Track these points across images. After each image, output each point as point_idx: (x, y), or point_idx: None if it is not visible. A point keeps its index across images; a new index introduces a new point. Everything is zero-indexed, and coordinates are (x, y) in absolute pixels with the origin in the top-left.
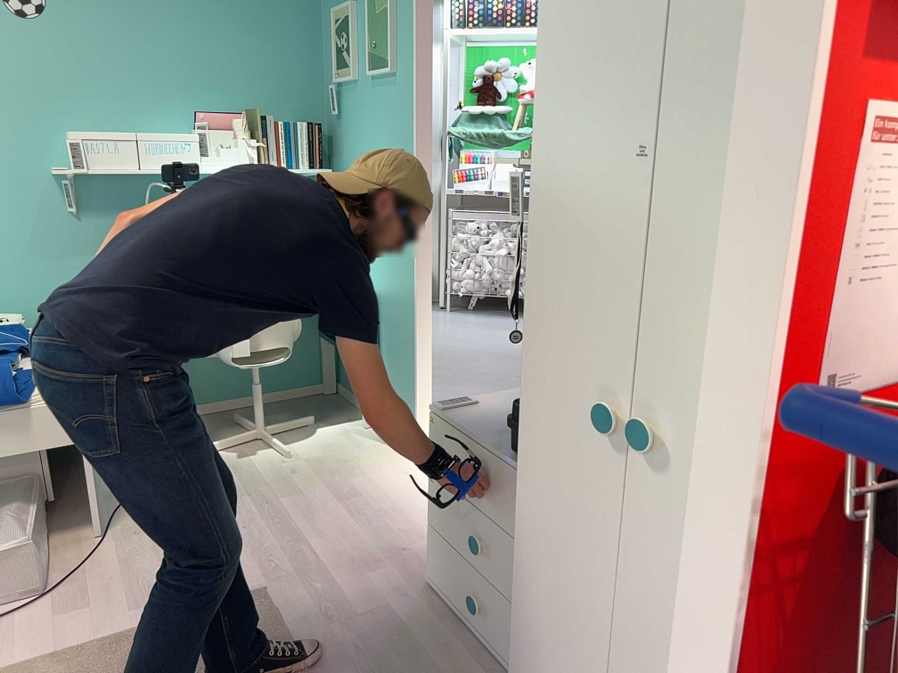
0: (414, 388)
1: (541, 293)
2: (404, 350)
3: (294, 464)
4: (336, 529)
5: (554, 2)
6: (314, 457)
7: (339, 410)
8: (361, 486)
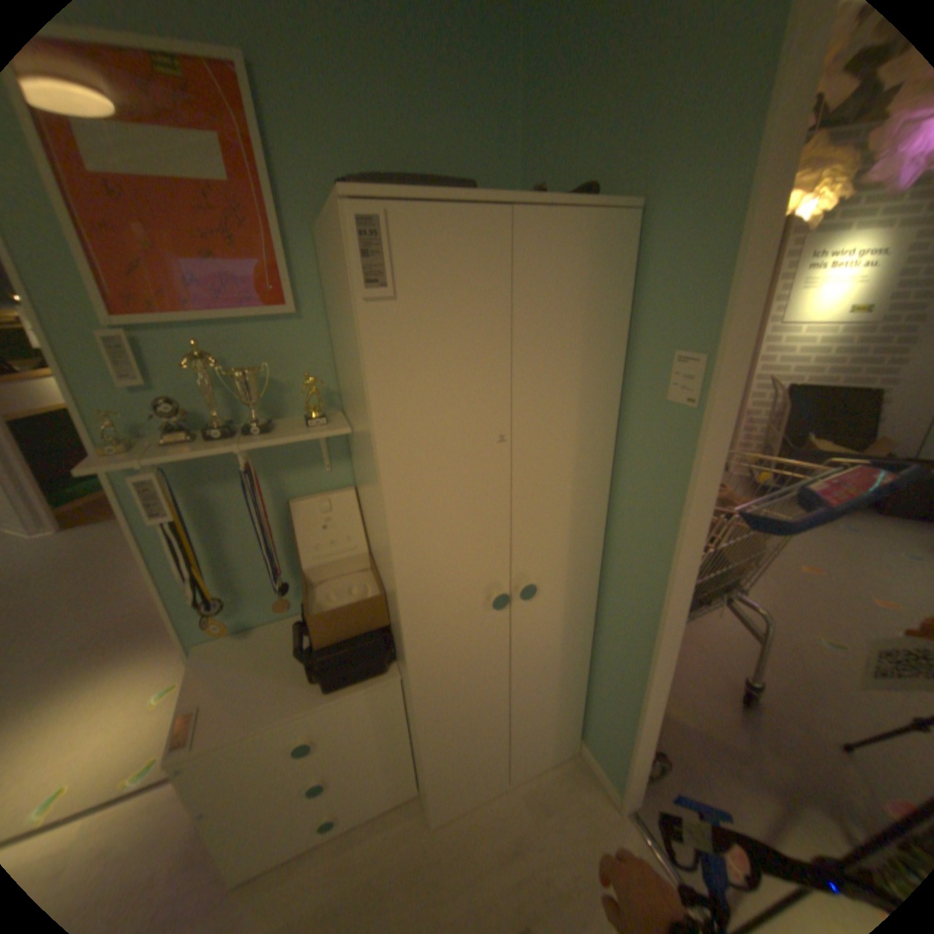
0: None
1: (415, 567)
2: None
3: None
4: None
5: (390, 334)
6: None
7: None
8: None
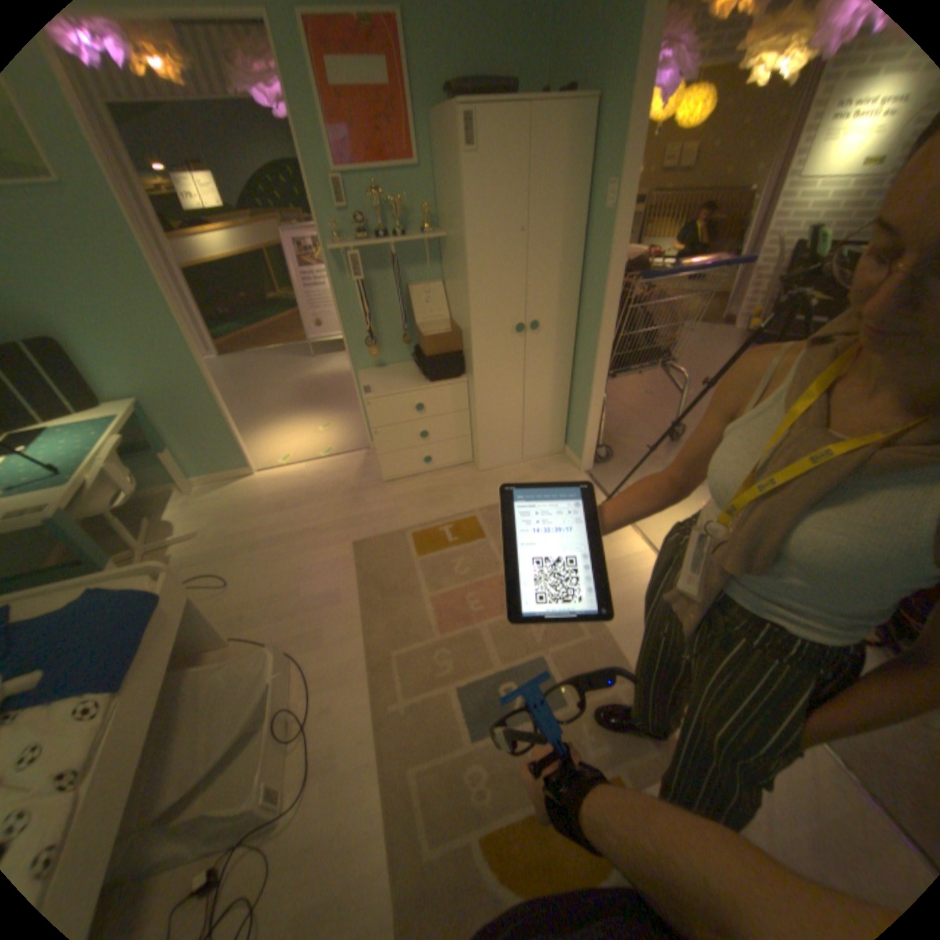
0: (229, 436)
1: (477, 299)
2: (200, 419)
3: (209, 533)
4: (313, 513)
5: (472, 171)
6: (209, 522)
7: (136, 507)
8: (272, 500)
